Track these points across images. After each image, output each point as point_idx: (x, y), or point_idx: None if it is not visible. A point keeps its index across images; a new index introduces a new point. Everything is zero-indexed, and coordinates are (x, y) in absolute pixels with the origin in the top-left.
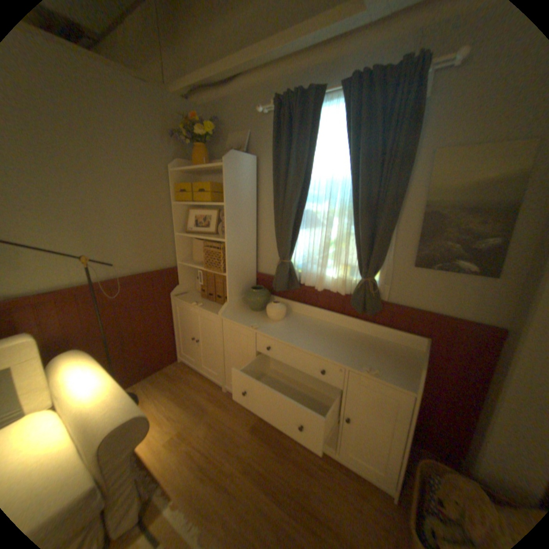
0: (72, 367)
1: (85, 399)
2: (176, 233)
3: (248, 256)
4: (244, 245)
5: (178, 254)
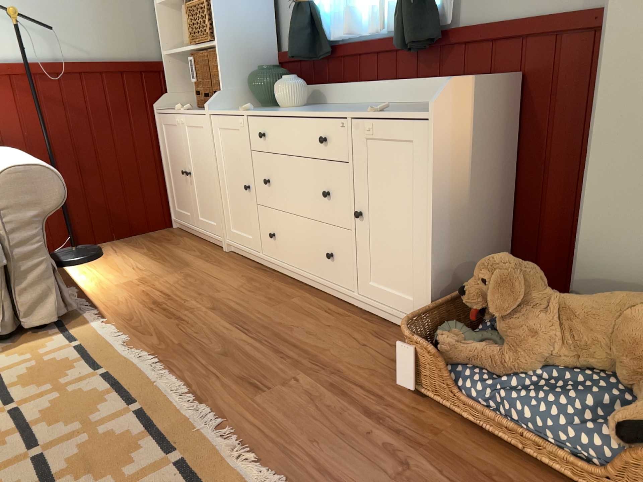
0: None
1: None
2: (157, 3)
3: (256, 17)
4: None
5: (163, 40)
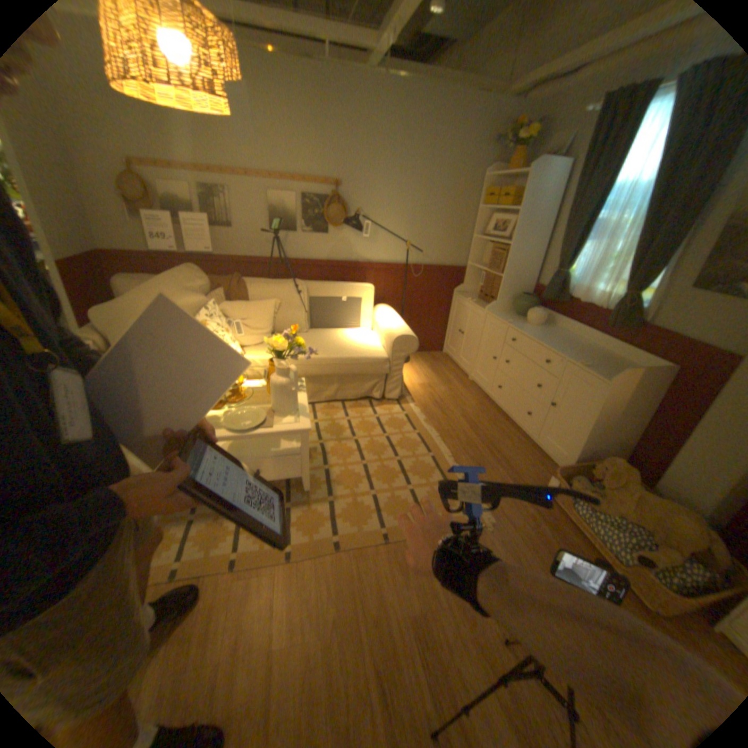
0: (387, 308)
1: (391, 323)
2: (474, 236)
3: (530, 264)
4: (529, 252)
5: (470, 256)
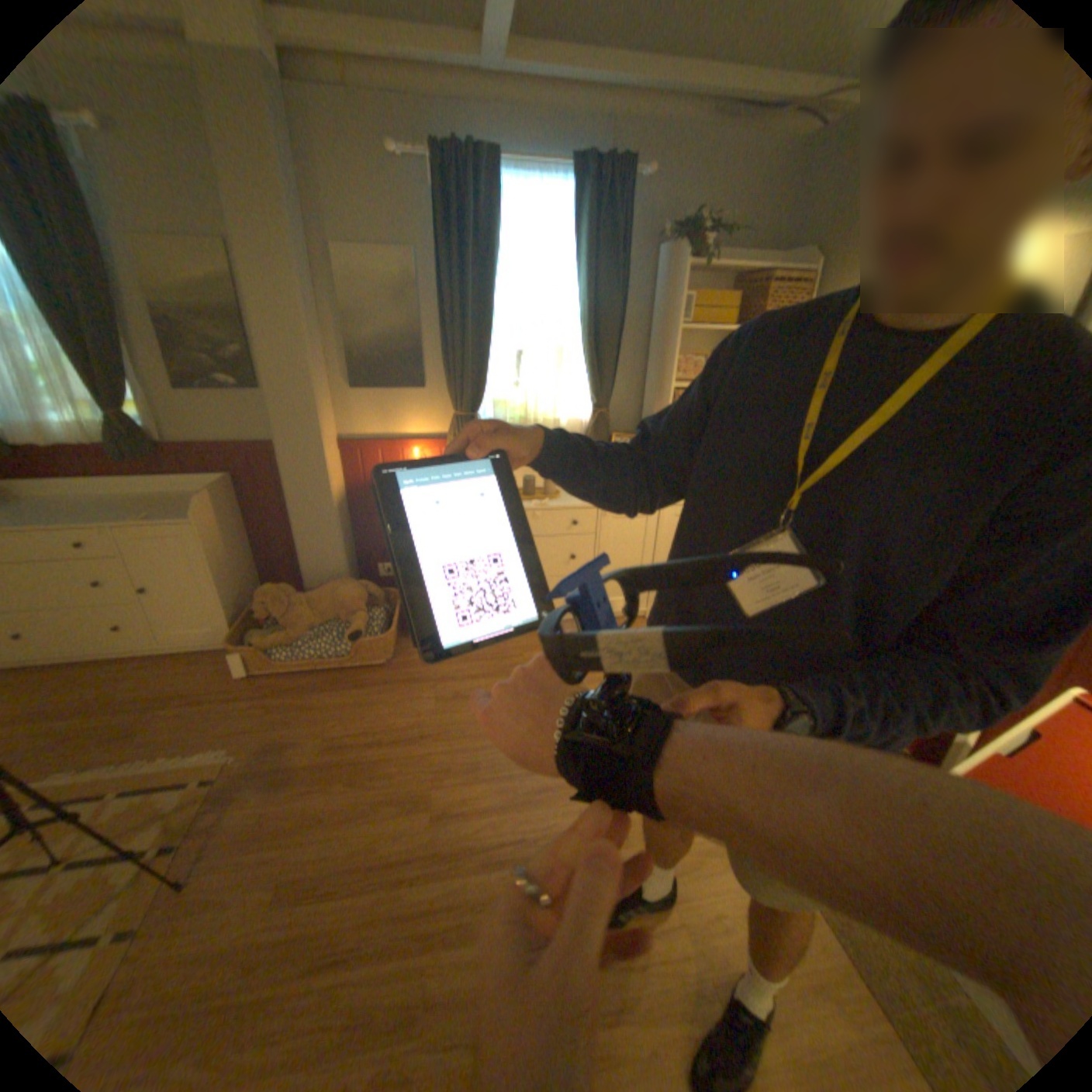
0: None
1: None
2: None
3: None
4: None
5: None
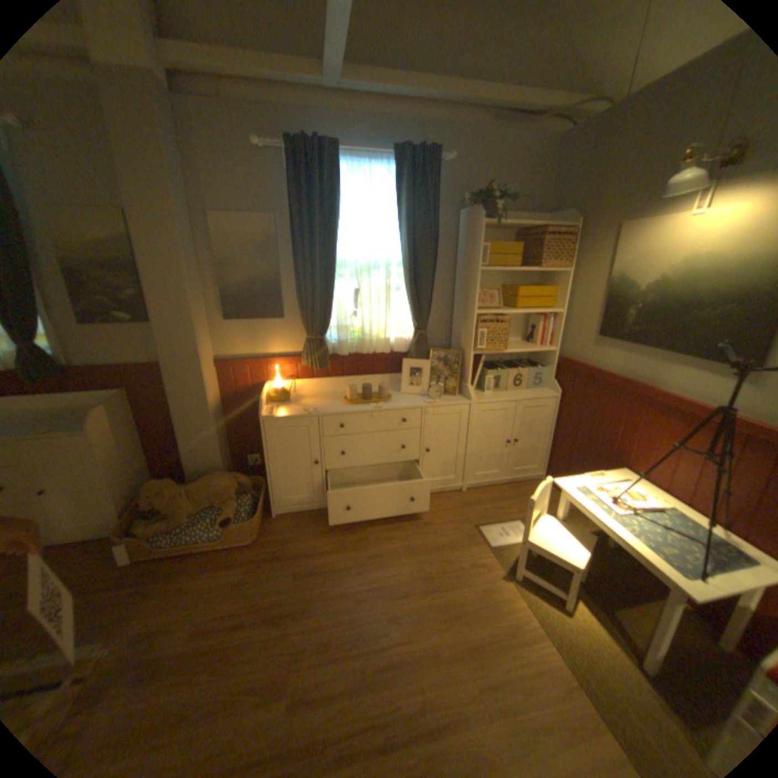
0: None
1: None
2: None
3: None
4: None
5: None
